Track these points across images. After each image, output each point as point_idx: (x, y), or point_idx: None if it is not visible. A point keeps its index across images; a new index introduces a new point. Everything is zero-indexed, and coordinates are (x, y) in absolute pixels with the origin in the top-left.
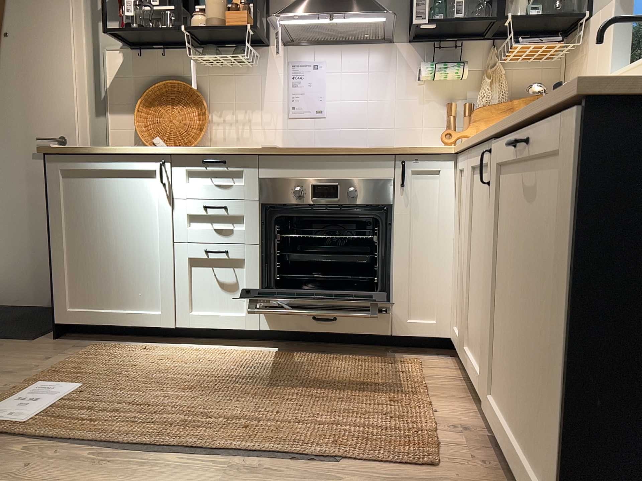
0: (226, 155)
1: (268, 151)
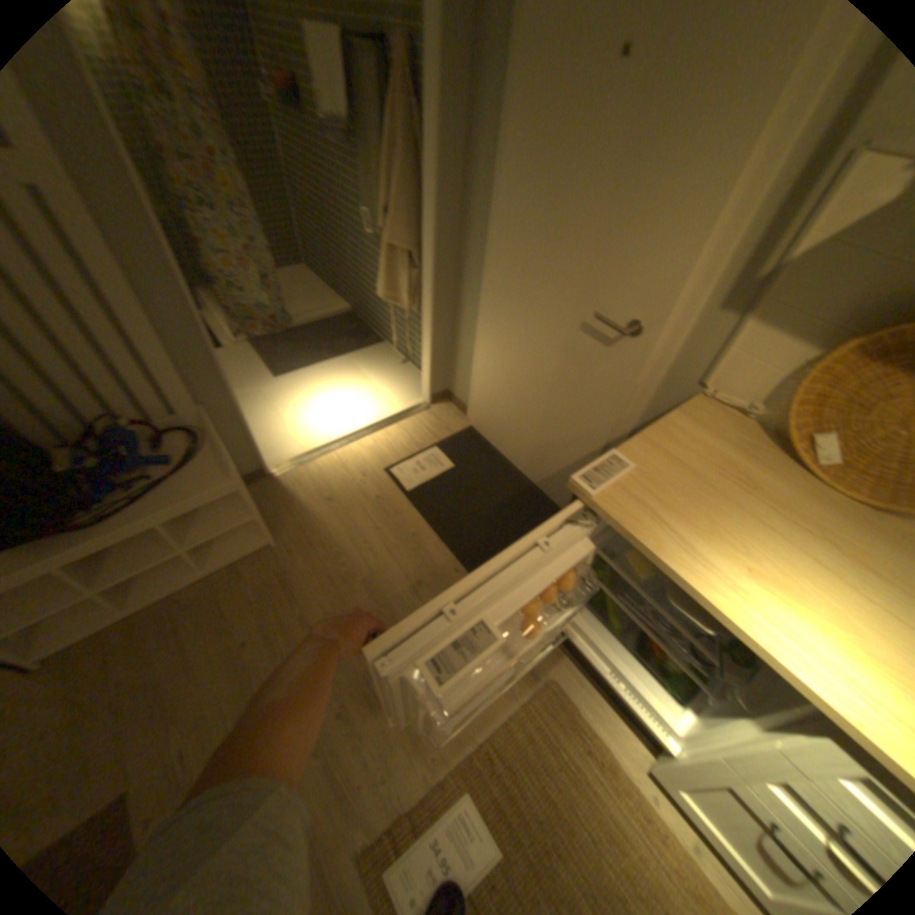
0: None
1: None
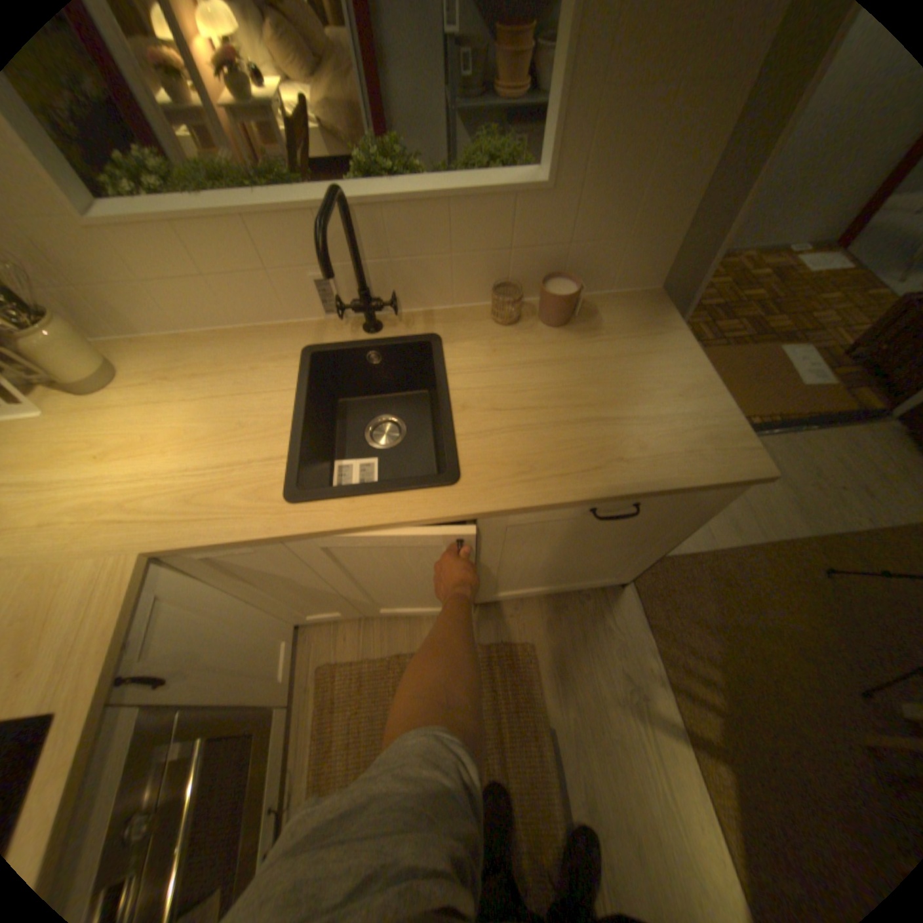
0: None
1: None
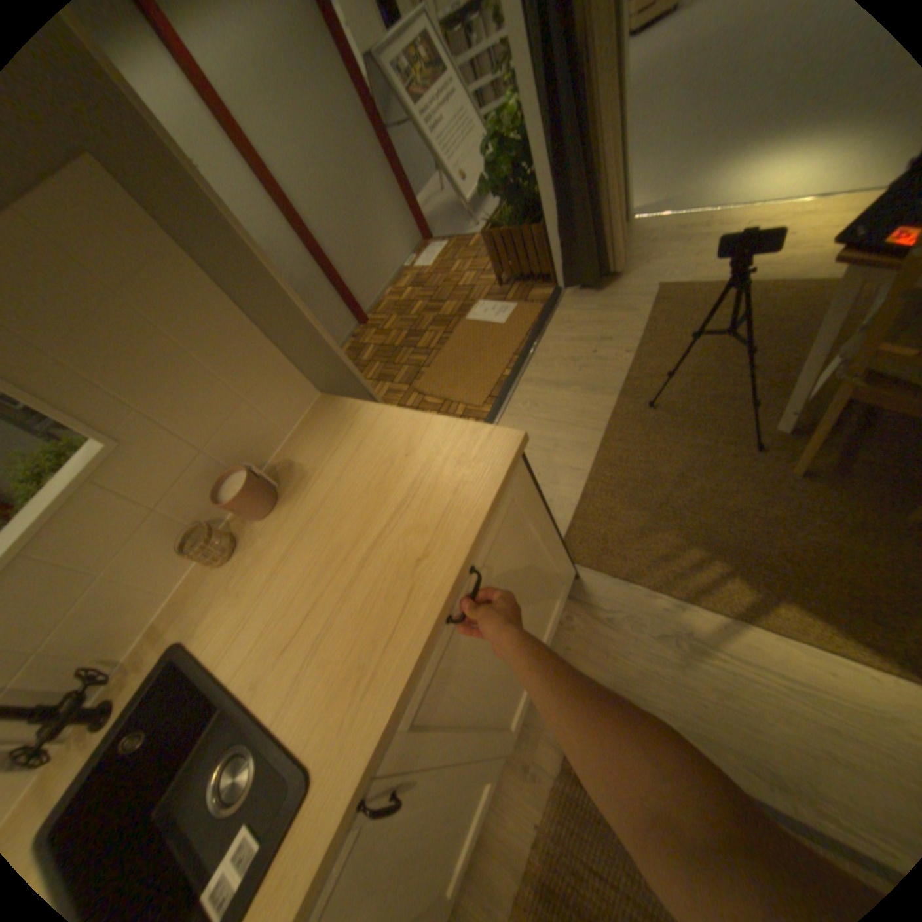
0: None
1: None
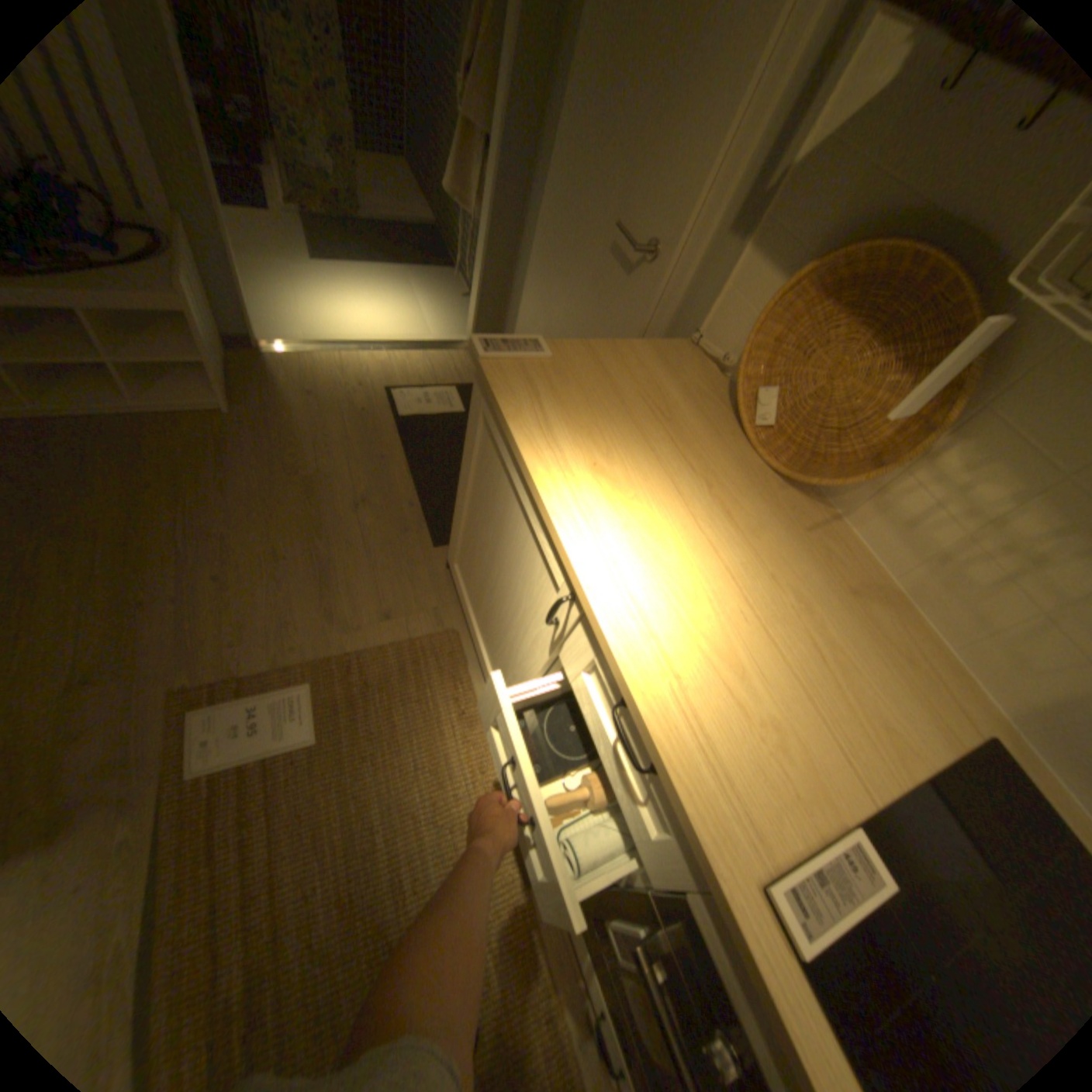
0: (666, 776)
1: (749, 957)
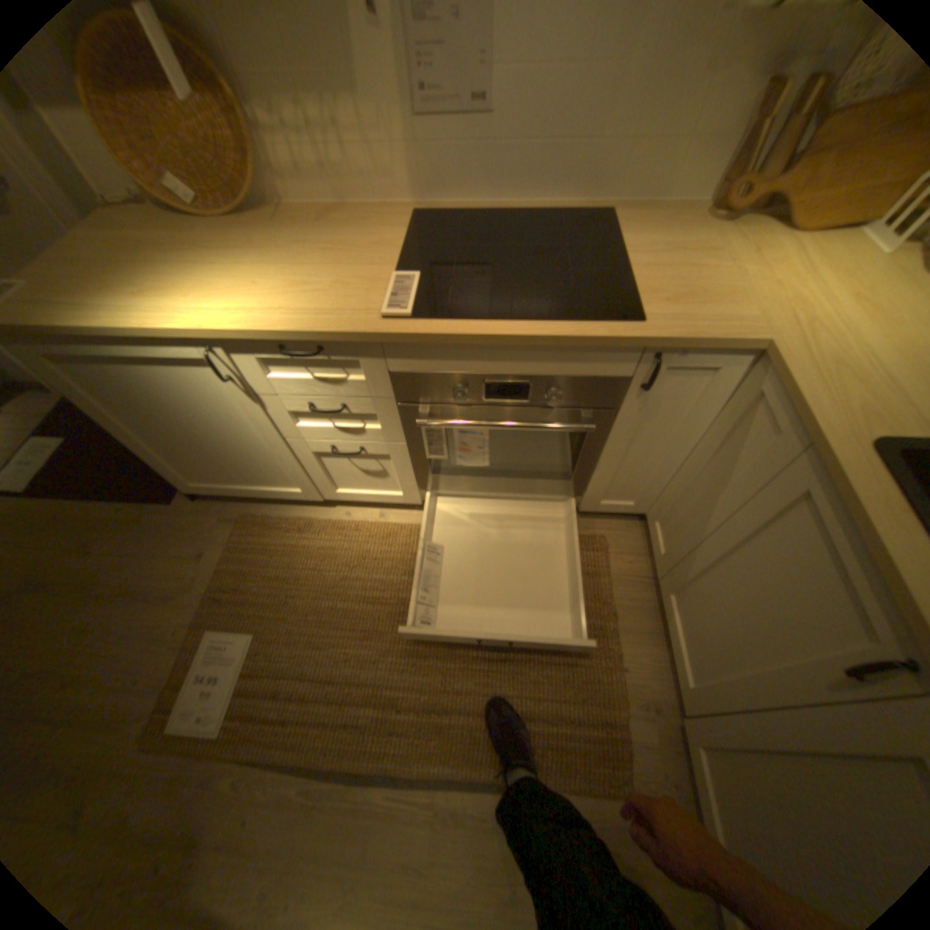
0: (318, 338)
1: (398, 337)
